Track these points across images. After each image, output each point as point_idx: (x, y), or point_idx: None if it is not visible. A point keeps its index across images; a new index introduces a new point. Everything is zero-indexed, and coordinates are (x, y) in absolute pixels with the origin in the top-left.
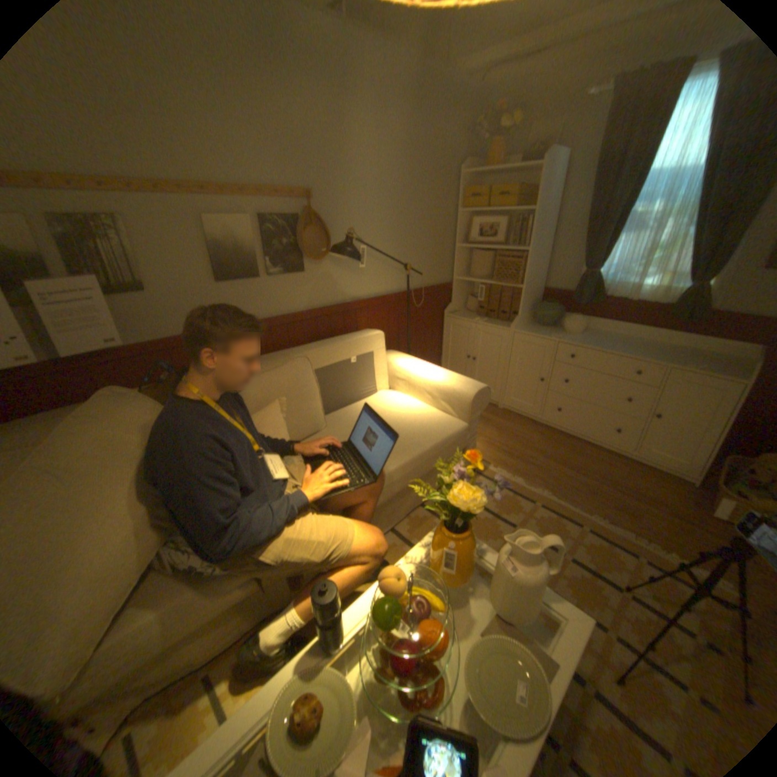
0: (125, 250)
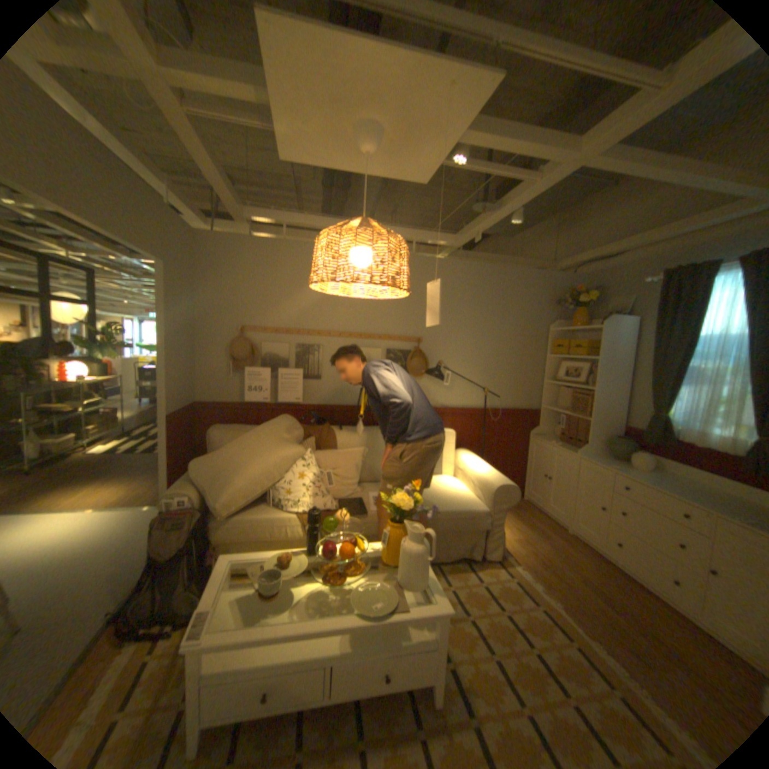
0: (318, 360)
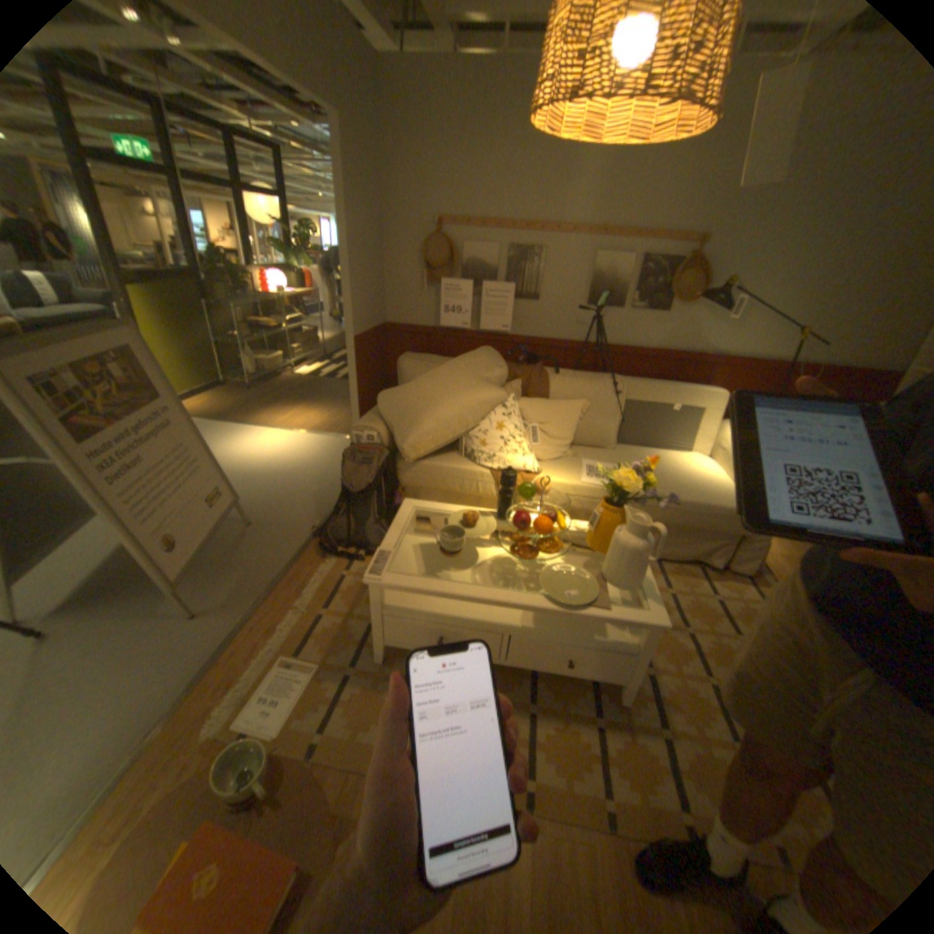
0: (538, 270)
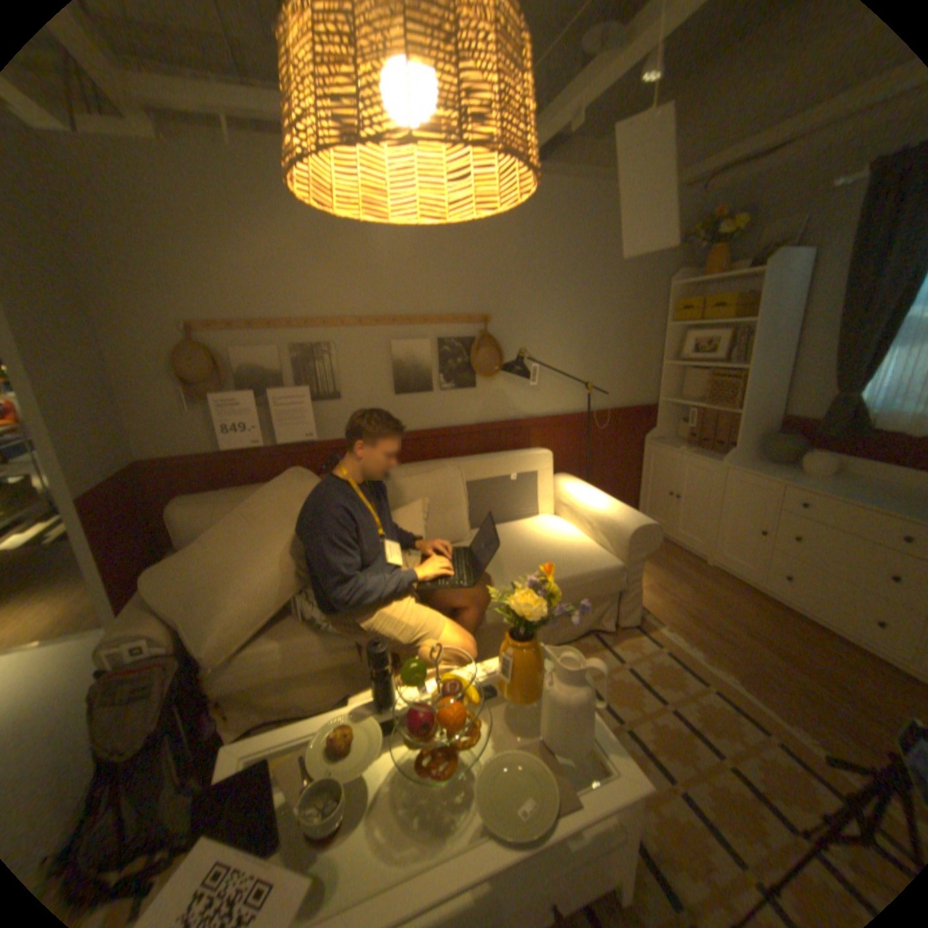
0: (332, 369)
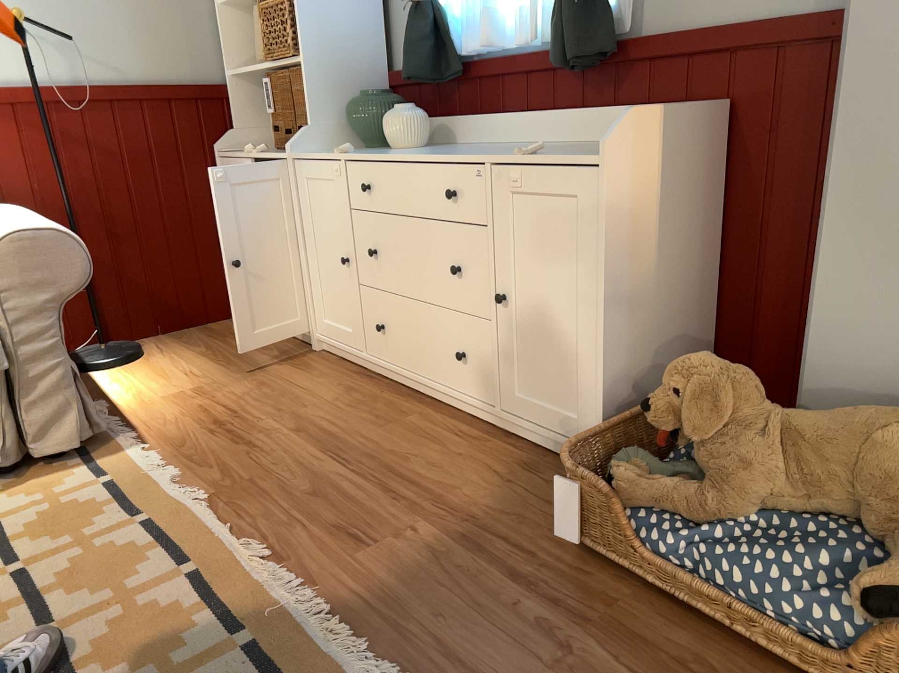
0: None
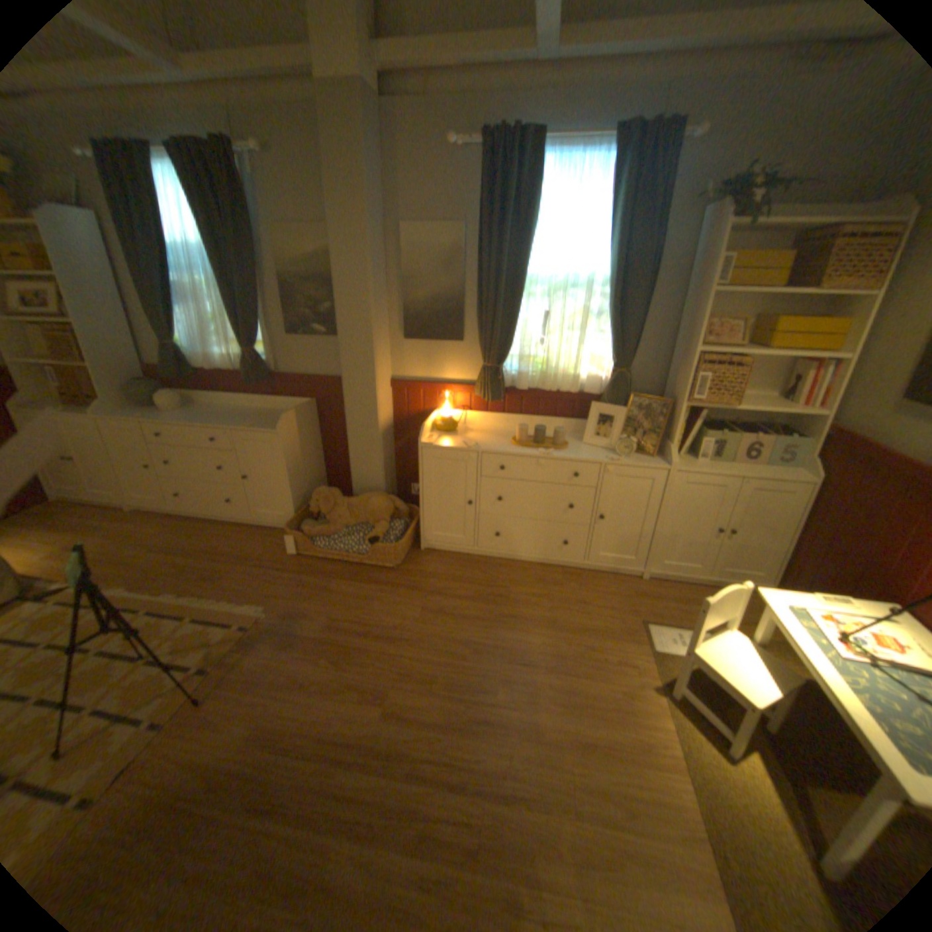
0: None
